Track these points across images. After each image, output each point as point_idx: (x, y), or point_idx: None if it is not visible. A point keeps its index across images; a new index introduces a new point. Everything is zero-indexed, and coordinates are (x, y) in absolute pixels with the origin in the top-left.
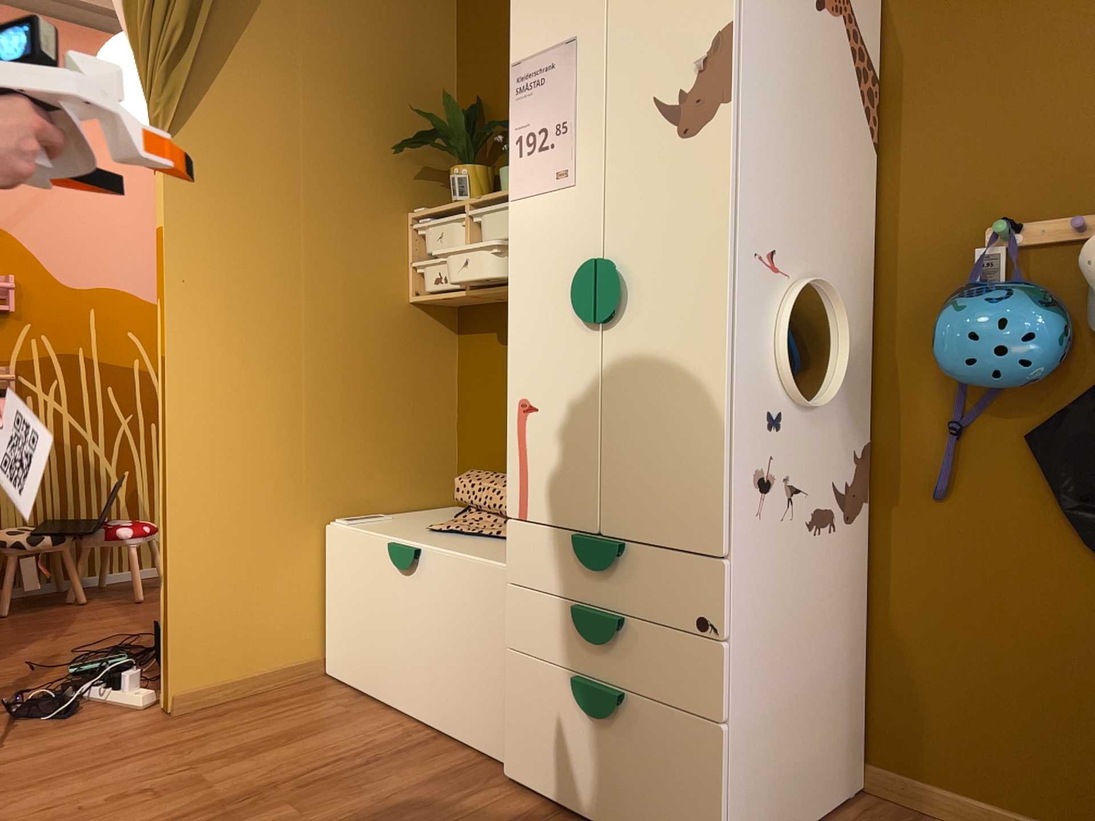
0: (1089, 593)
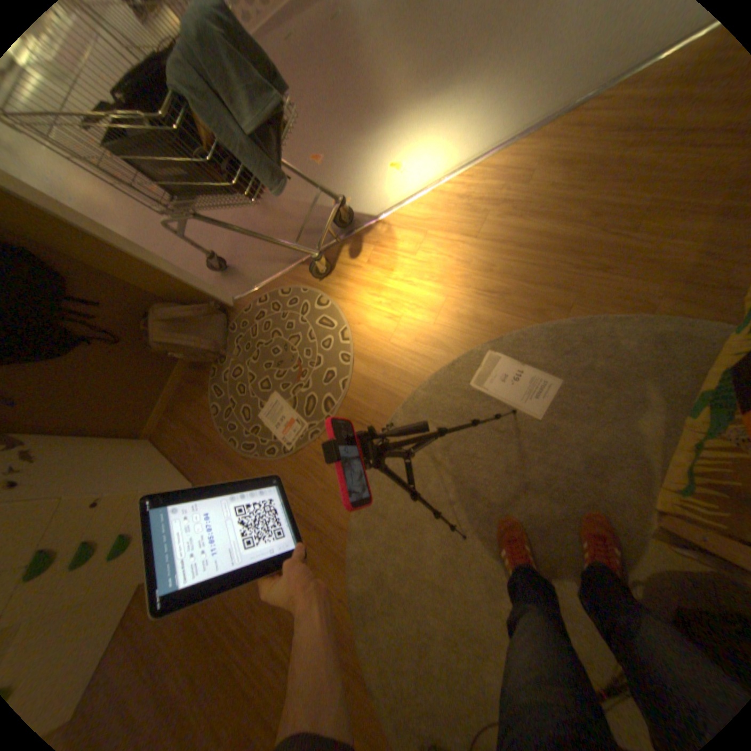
0: (79, 362)
